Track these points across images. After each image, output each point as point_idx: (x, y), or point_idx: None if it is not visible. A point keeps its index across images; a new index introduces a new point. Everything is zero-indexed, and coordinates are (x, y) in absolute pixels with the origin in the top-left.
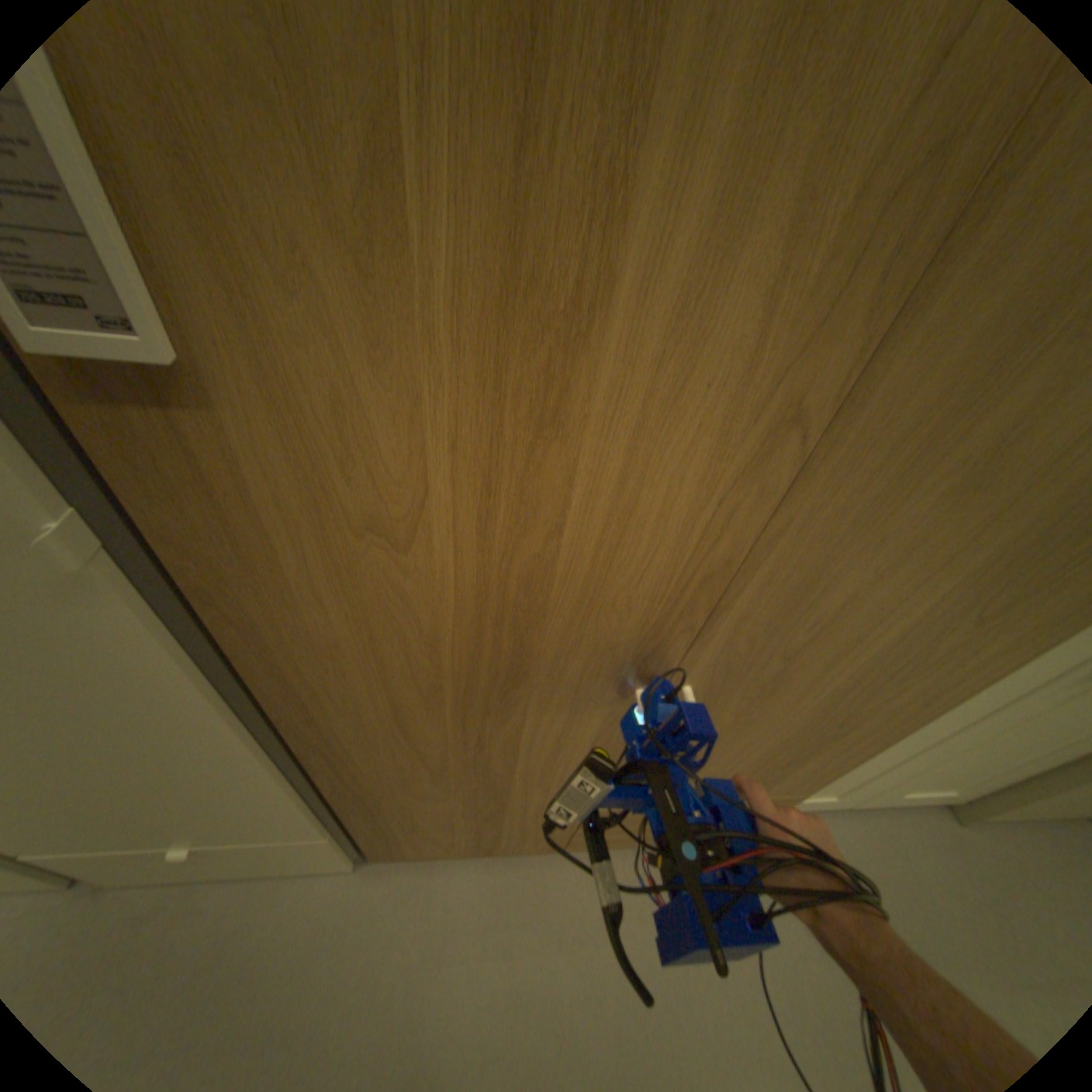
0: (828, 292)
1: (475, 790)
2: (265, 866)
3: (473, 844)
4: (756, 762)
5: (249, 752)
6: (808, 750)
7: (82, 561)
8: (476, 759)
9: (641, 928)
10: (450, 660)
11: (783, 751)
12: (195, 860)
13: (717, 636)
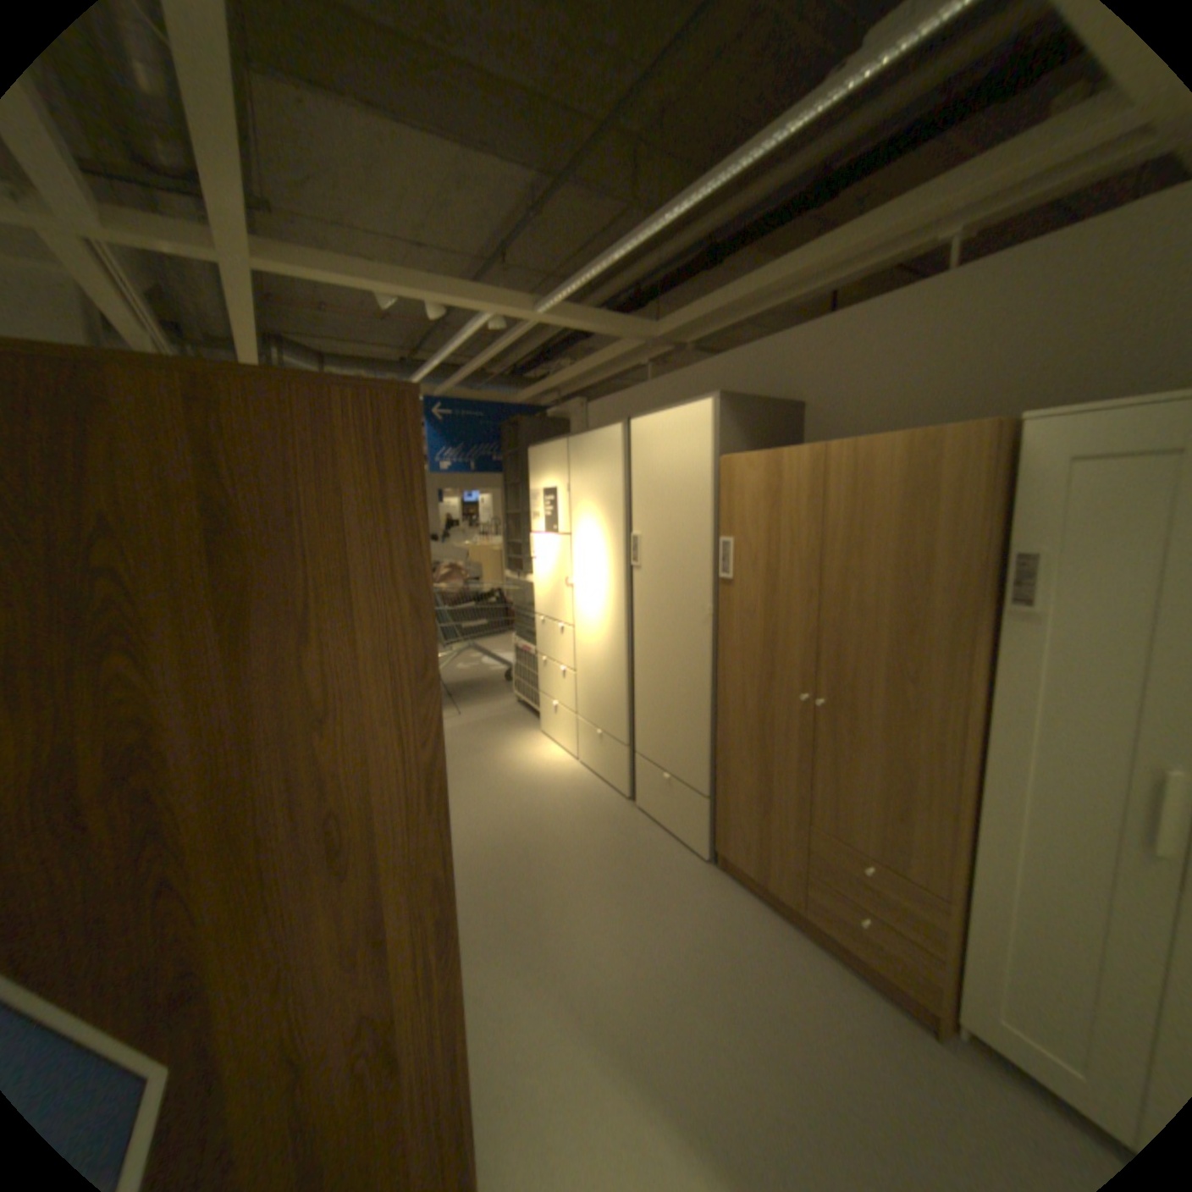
0: (809, 571)
1: (762, 773)
2: (682, 825)
3: (760, 861)
4: (883, 807)
5: (708, 704)
6: (908, 804)
7: (708, 618)
8: (763, 739)
9: (828, 1006)
10: (758, 666)
11: (893, 797)
12: (667, 796)
13: (824, 672)
